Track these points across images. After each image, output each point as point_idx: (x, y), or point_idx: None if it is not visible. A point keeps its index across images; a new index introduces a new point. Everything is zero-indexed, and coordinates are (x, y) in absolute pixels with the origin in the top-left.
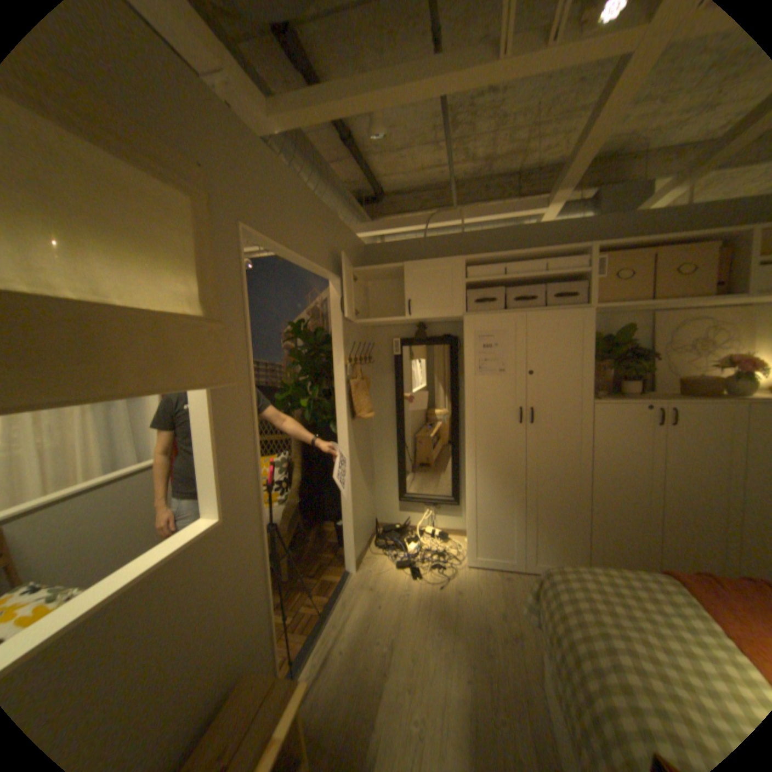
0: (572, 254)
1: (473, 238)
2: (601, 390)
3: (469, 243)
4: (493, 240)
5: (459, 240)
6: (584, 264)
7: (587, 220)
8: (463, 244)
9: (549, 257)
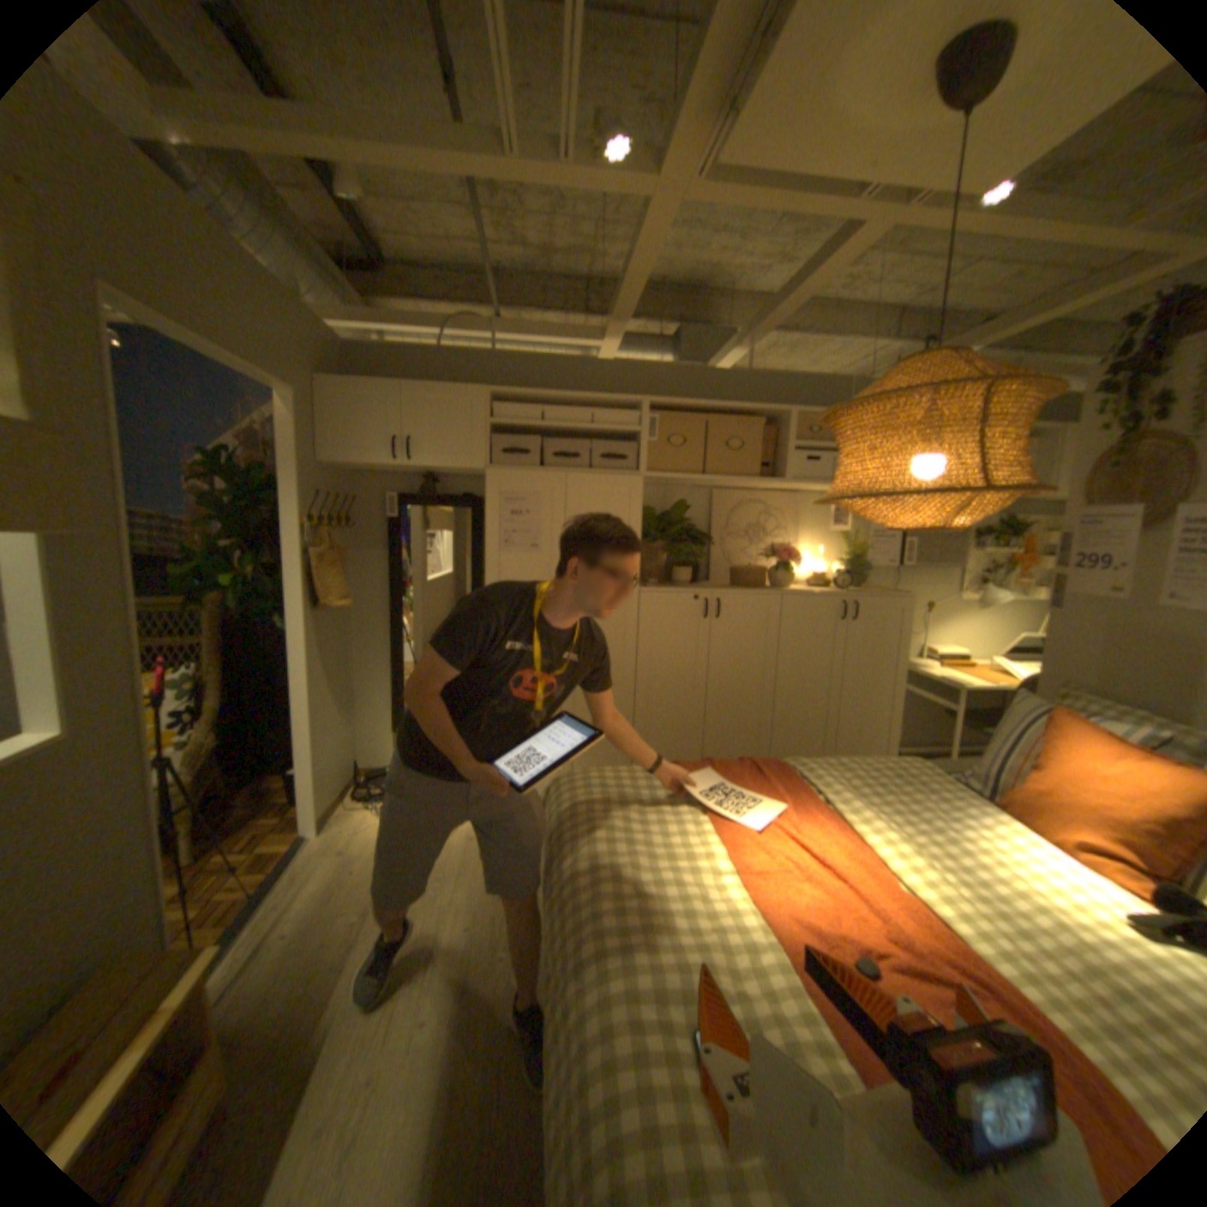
0: (624, 406)
1: (509, 363)
2: (656, 578)
3: (503, 368)
4: (534, 370)
5: (489, 361)
6: (635, 421)
7: (648, 366)
8: (495, 367)
9: (598, 405)
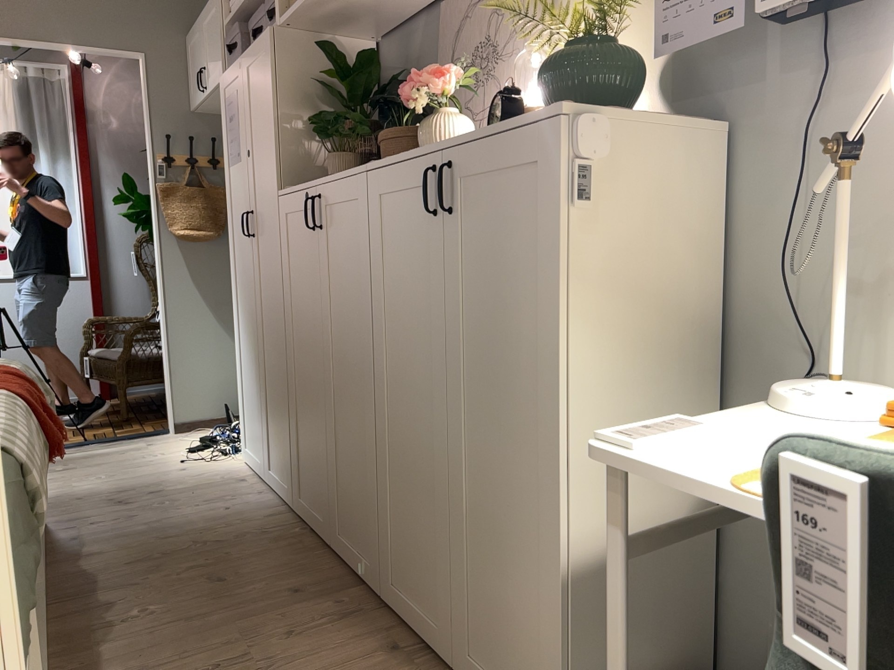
0: None
1: None
2: None
3: None
4: None
5: None
6: None
7: None
8: None
9: None
